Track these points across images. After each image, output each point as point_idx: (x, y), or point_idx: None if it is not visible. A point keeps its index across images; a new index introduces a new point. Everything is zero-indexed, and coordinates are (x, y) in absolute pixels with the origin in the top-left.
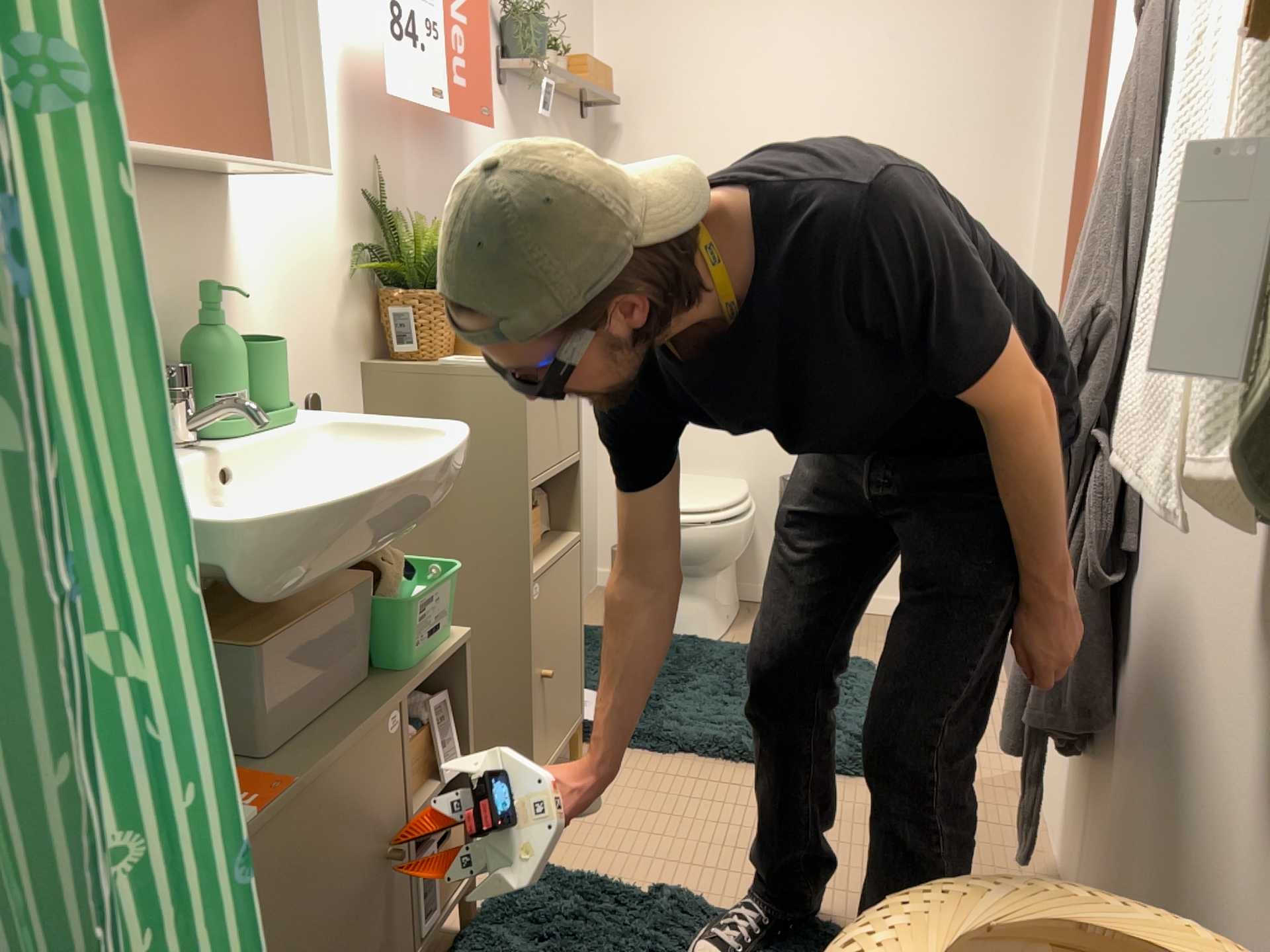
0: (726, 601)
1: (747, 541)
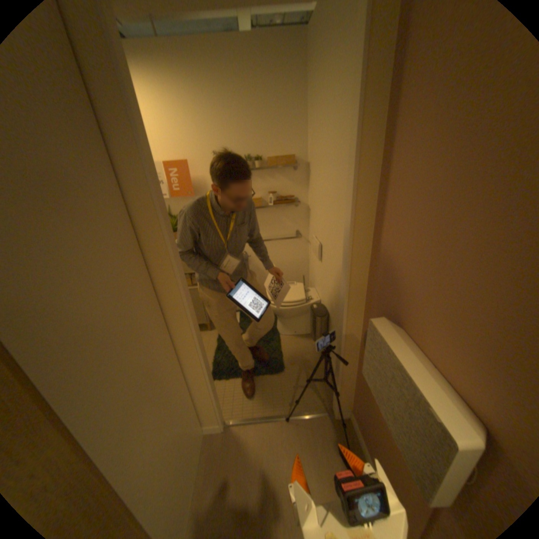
0: (293, 327)
1: (283, 314)
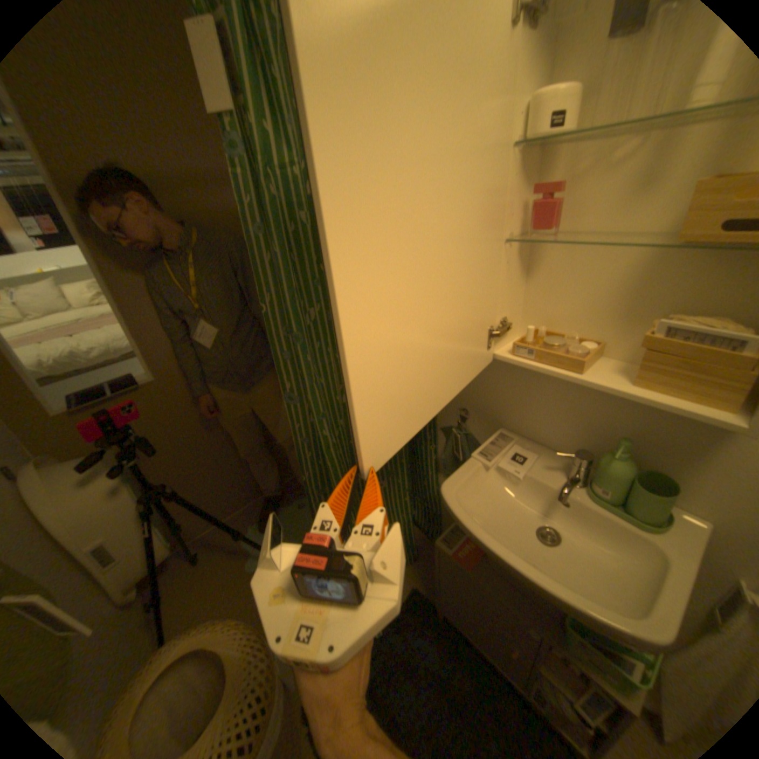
0: None
1: None
